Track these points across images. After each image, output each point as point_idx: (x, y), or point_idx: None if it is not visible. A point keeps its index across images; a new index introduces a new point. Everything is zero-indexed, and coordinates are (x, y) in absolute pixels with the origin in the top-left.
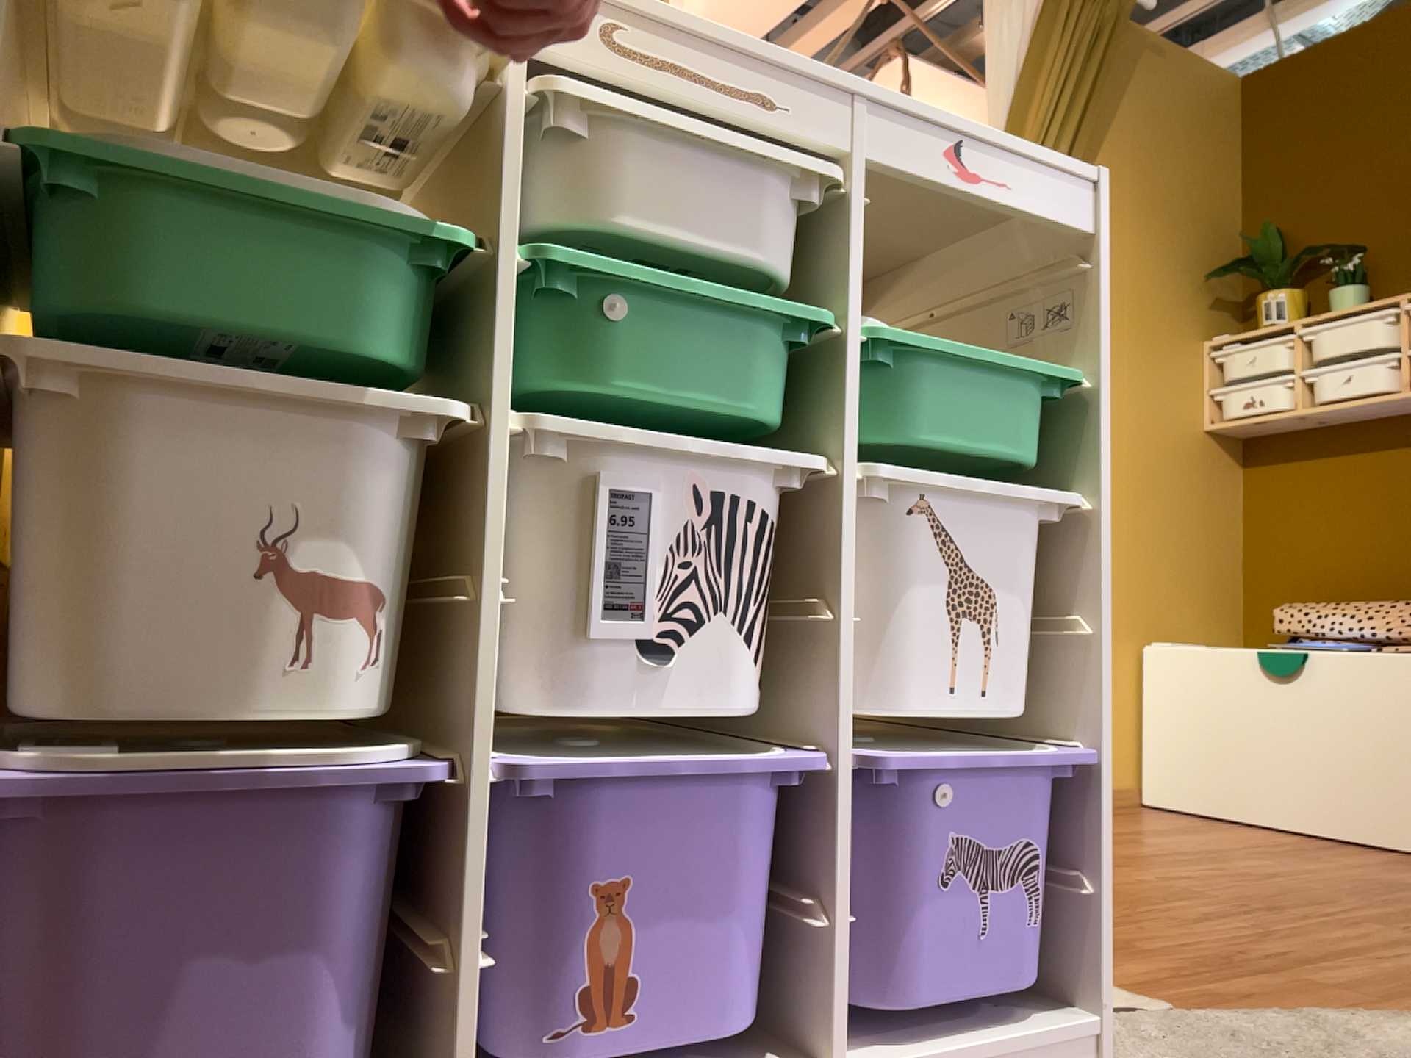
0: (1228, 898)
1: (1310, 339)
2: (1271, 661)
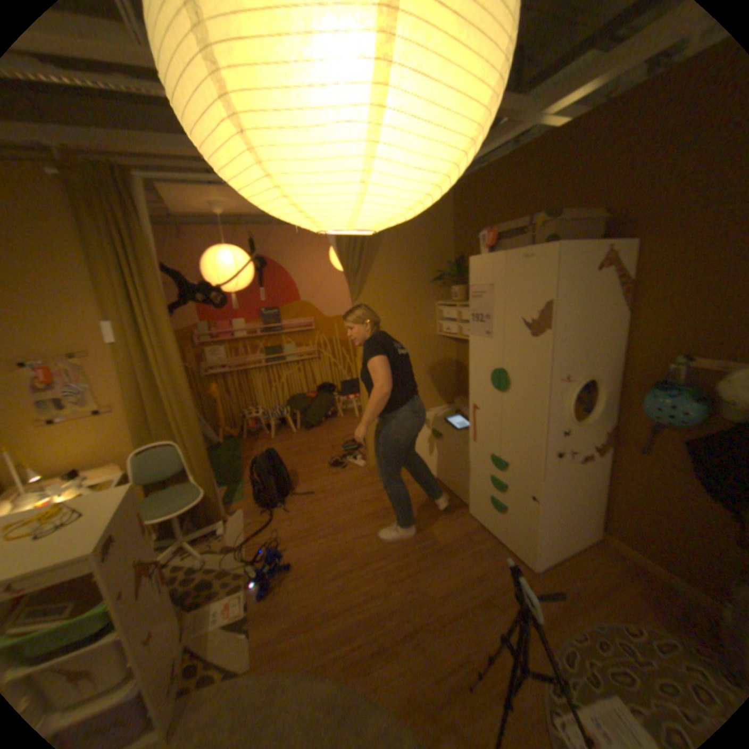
0: (356, 564)
1: (464, 310)
2: (435, 437)
